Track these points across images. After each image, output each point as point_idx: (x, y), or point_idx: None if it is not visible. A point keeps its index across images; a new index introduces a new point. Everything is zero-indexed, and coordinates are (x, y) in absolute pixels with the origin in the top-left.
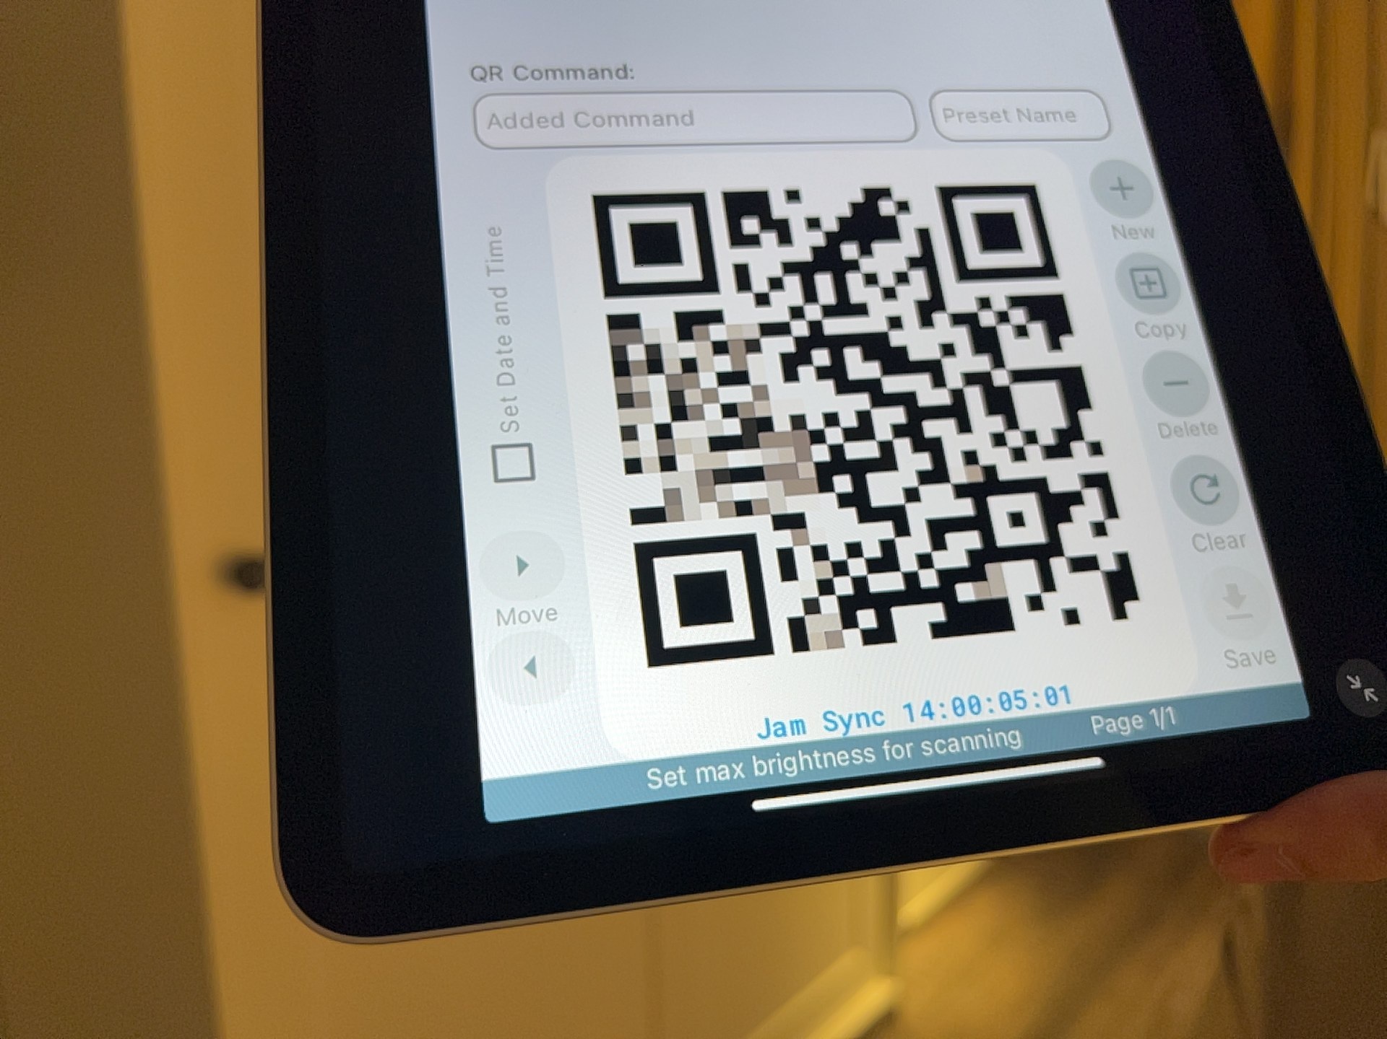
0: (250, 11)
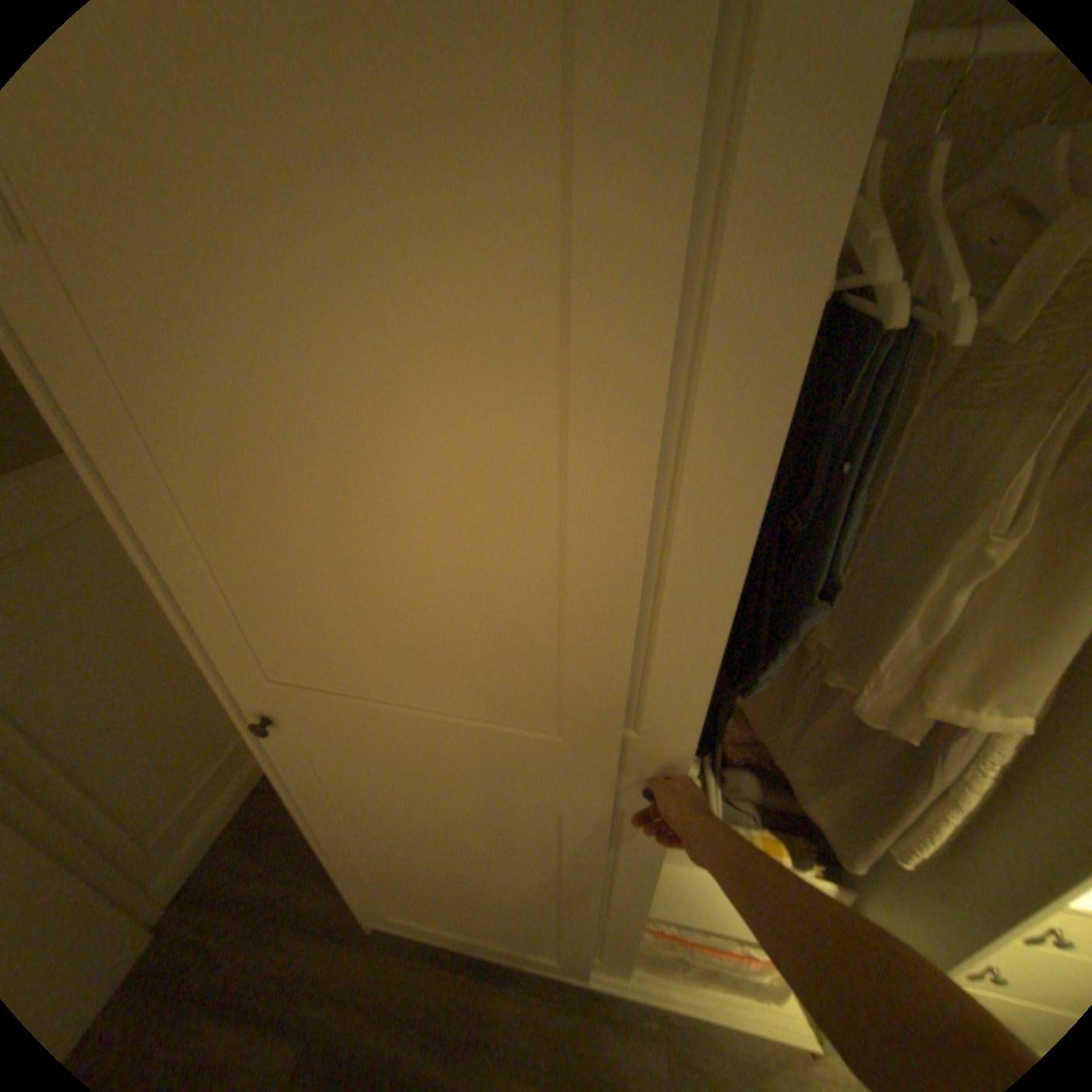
0: (131, 457)
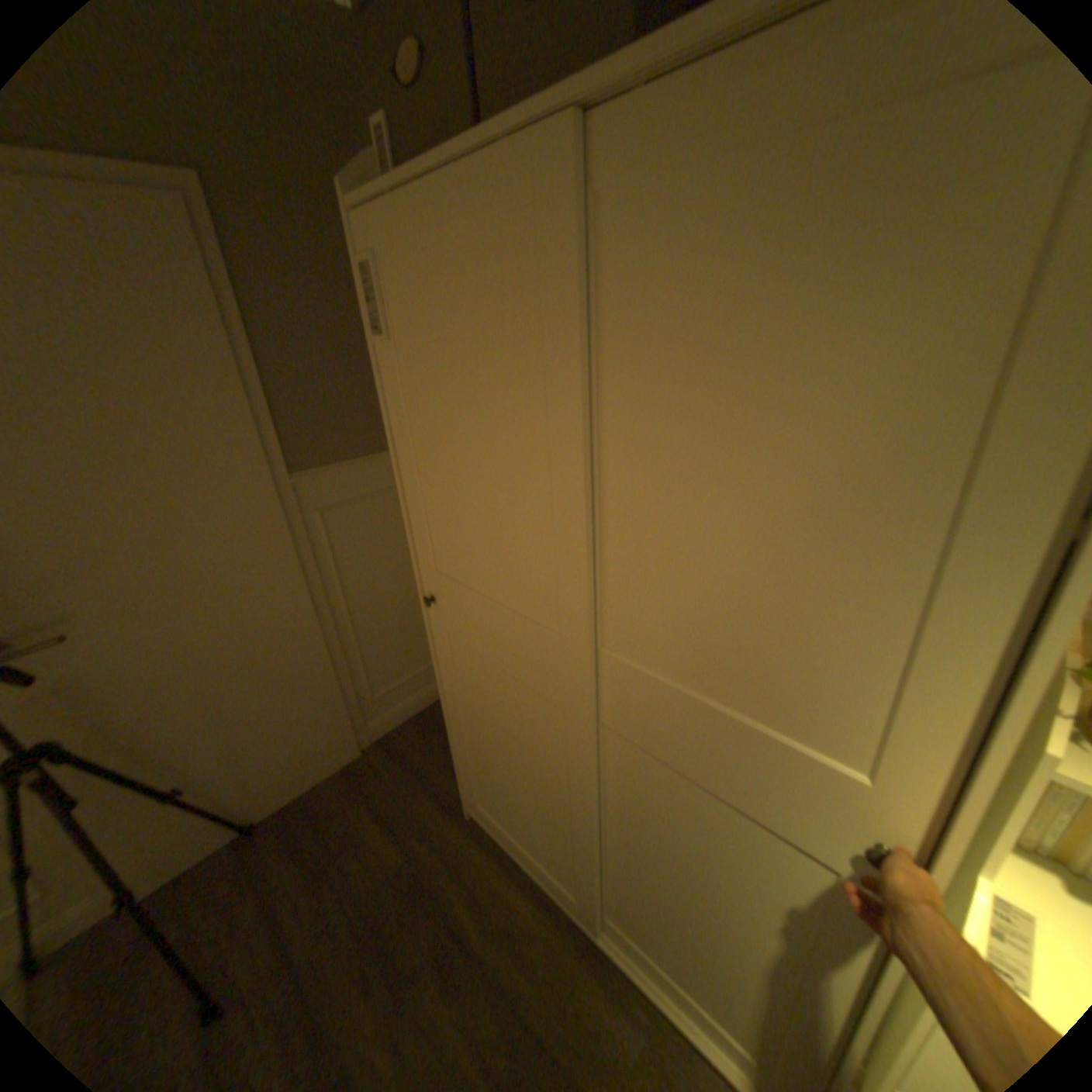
0: (405, 432)
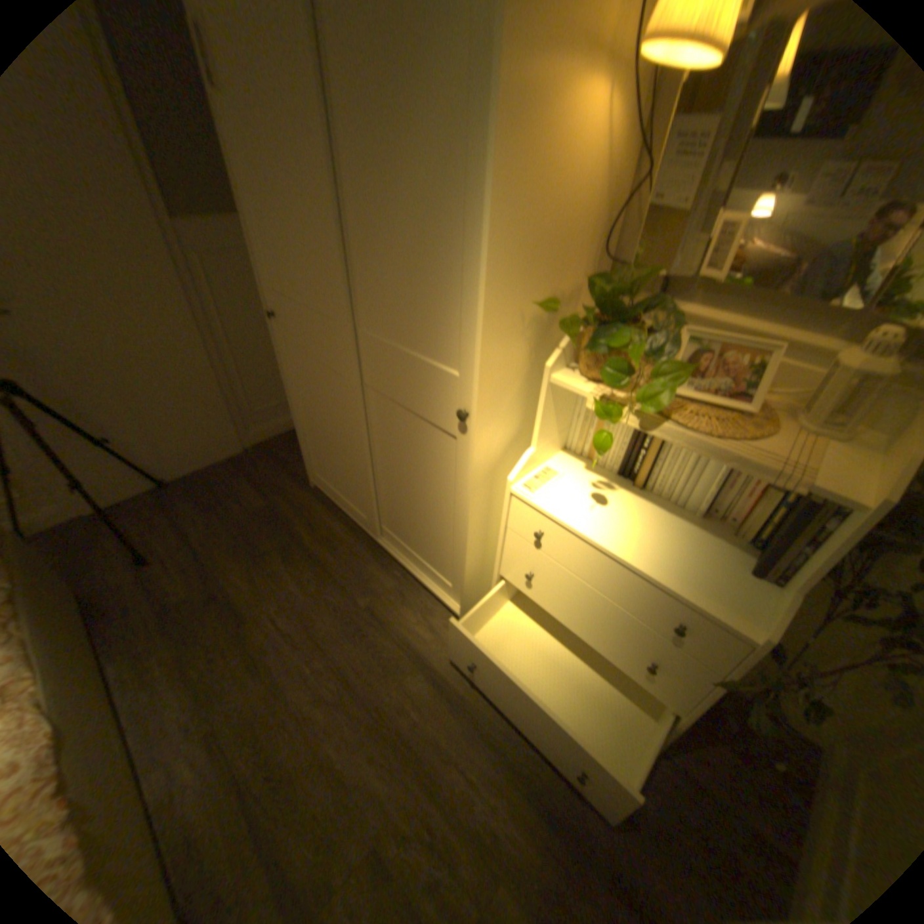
0: (237, 170)
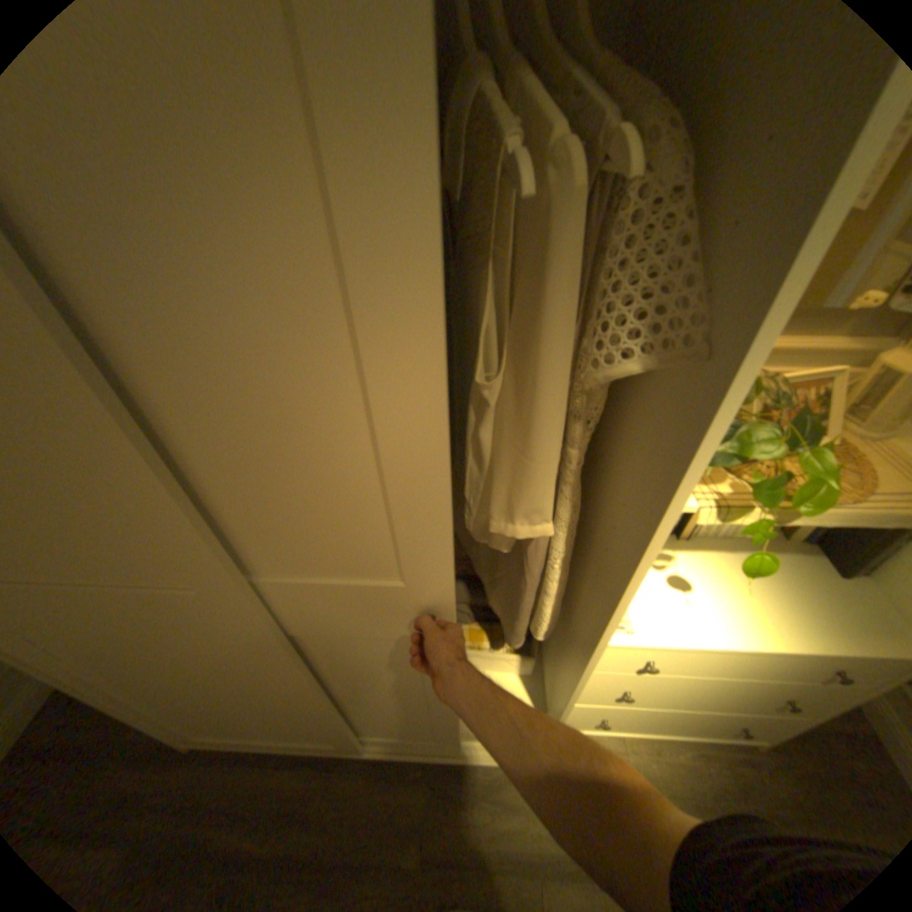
0: None
